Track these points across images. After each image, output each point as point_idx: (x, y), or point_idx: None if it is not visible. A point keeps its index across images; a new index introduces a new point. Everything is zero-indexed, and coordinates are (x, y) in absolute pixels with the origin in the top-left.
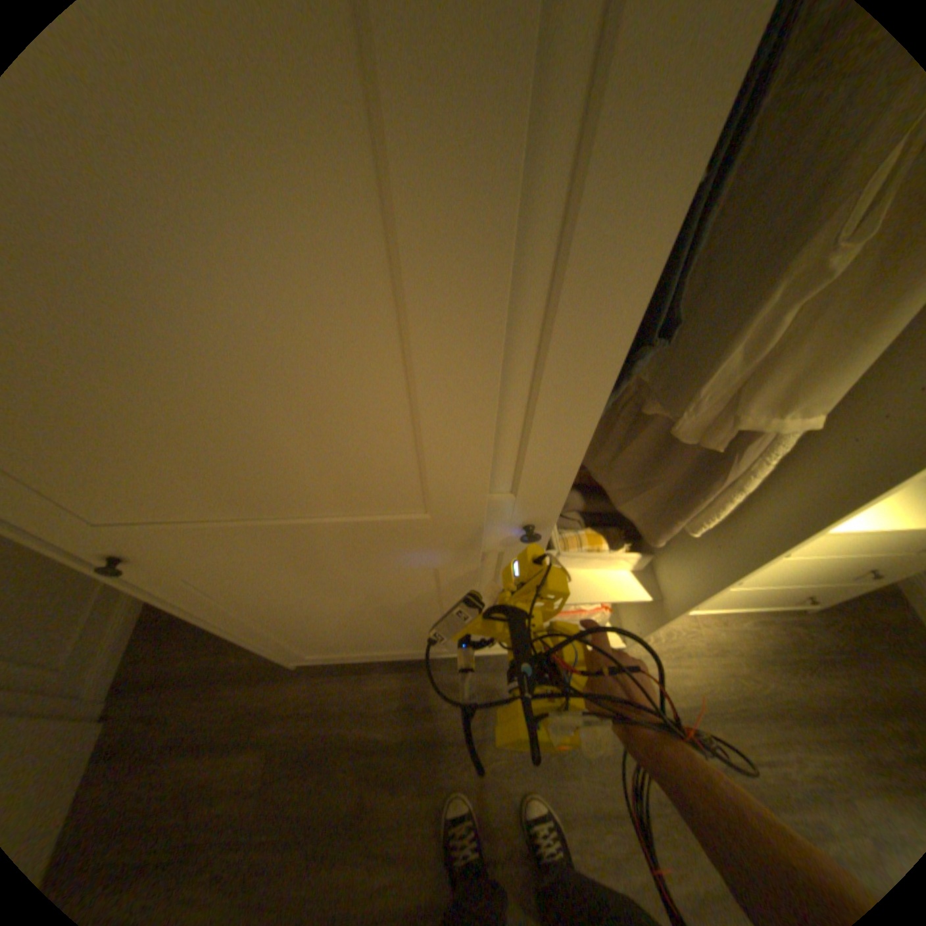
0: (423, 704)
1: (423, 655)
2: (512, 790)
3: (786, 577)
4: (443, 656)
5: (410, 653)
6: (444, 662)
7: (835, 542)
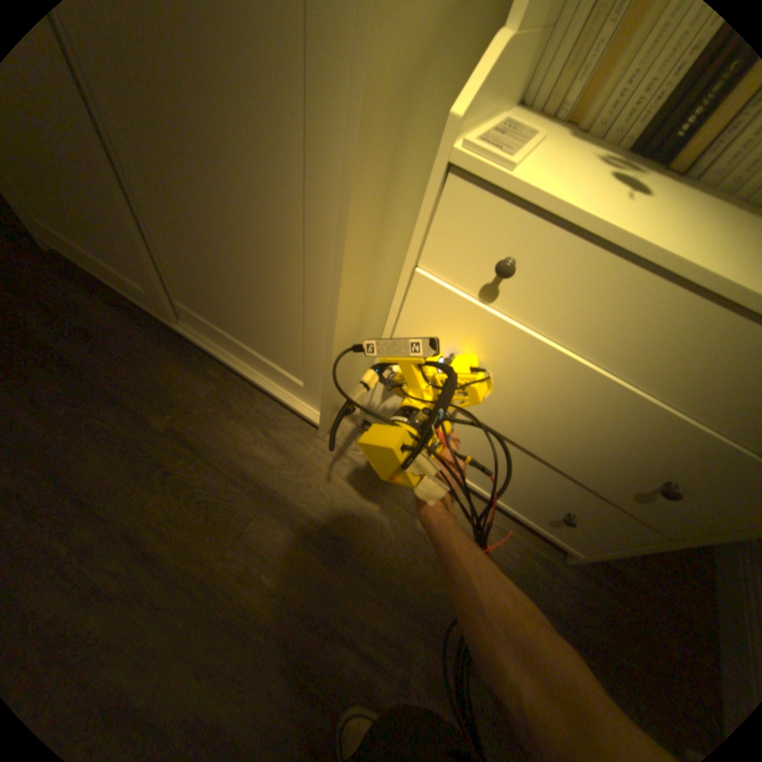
0: (103, 340)
1: (133, 296)
2: (86, 452)
3: (532, 410)
4: (153, 314)
5: (117, 276)
6: (157, 329)
7: (609, 291)
